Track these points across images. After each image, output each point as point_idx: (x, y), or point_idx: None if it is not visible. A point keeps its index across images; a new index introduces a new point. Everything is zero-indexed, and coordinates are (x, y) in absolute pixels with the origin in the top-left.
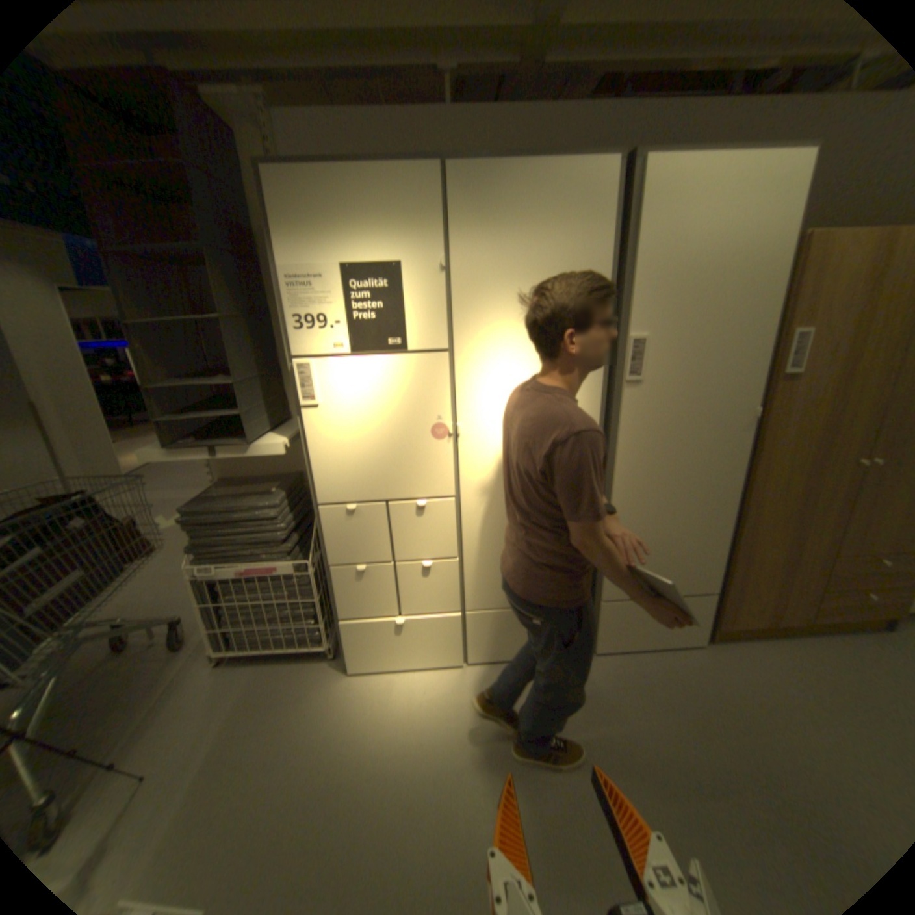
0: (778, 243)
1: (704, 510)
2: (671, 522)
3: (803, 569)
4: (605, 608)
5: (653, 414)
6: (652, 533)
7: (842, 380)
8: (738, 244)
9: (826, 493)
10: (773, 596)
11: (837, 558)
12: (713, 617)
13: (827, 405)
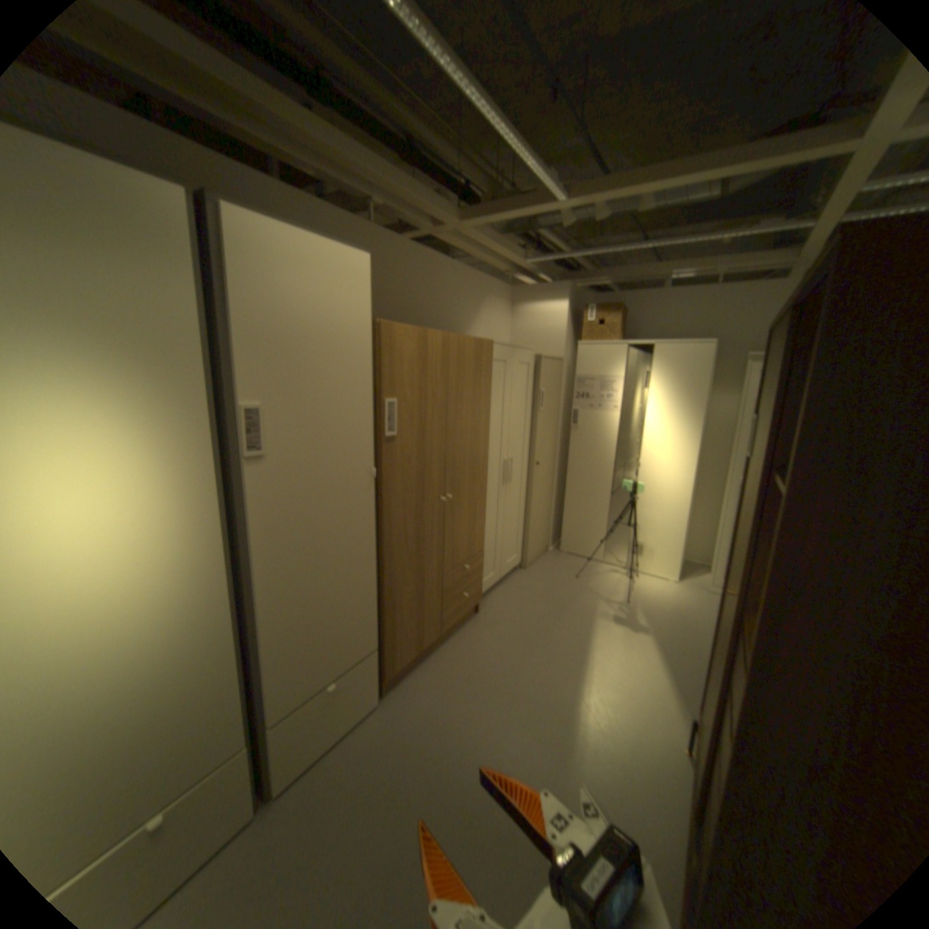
0: (361, 327)
1: (351, 576)
2: (324, 601)
3: (426, 596)
4: (271, 737)
5: (284, 492)
6: (307, 621)
7: (420, 440)
8: (331, 322)
9: (428, 529)
10: (414, 629)
11: (443, 577)
12: (377, 674)
13: (415, 461)
